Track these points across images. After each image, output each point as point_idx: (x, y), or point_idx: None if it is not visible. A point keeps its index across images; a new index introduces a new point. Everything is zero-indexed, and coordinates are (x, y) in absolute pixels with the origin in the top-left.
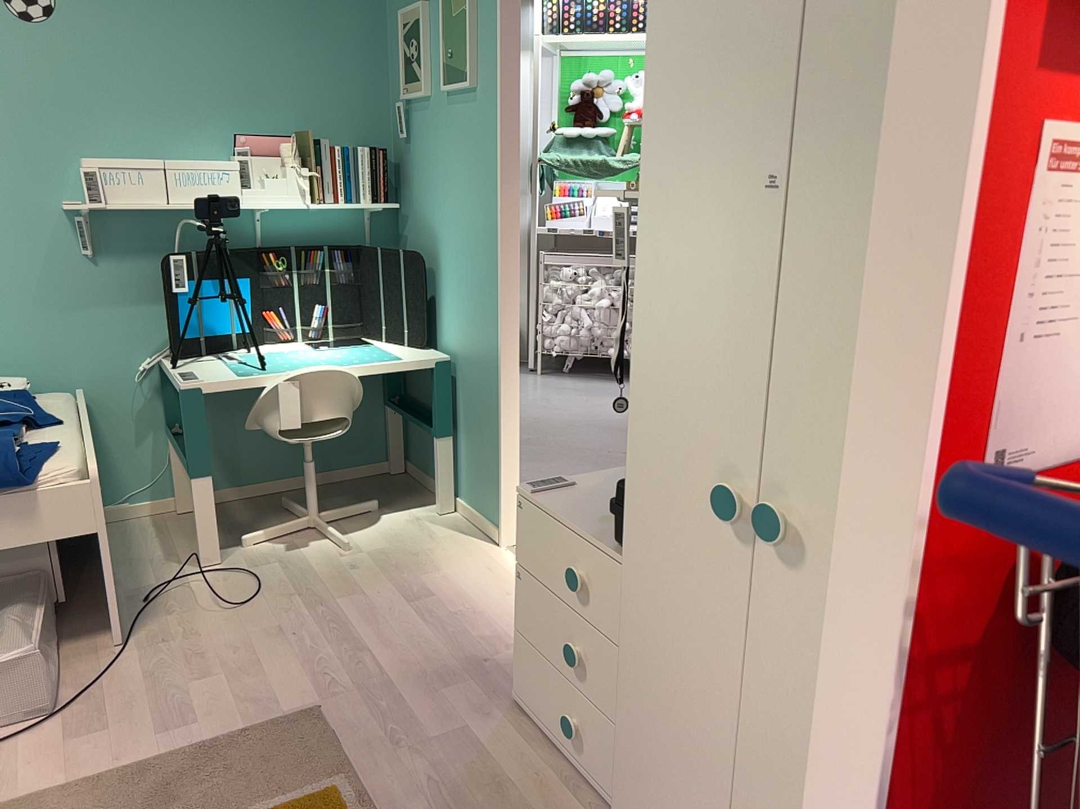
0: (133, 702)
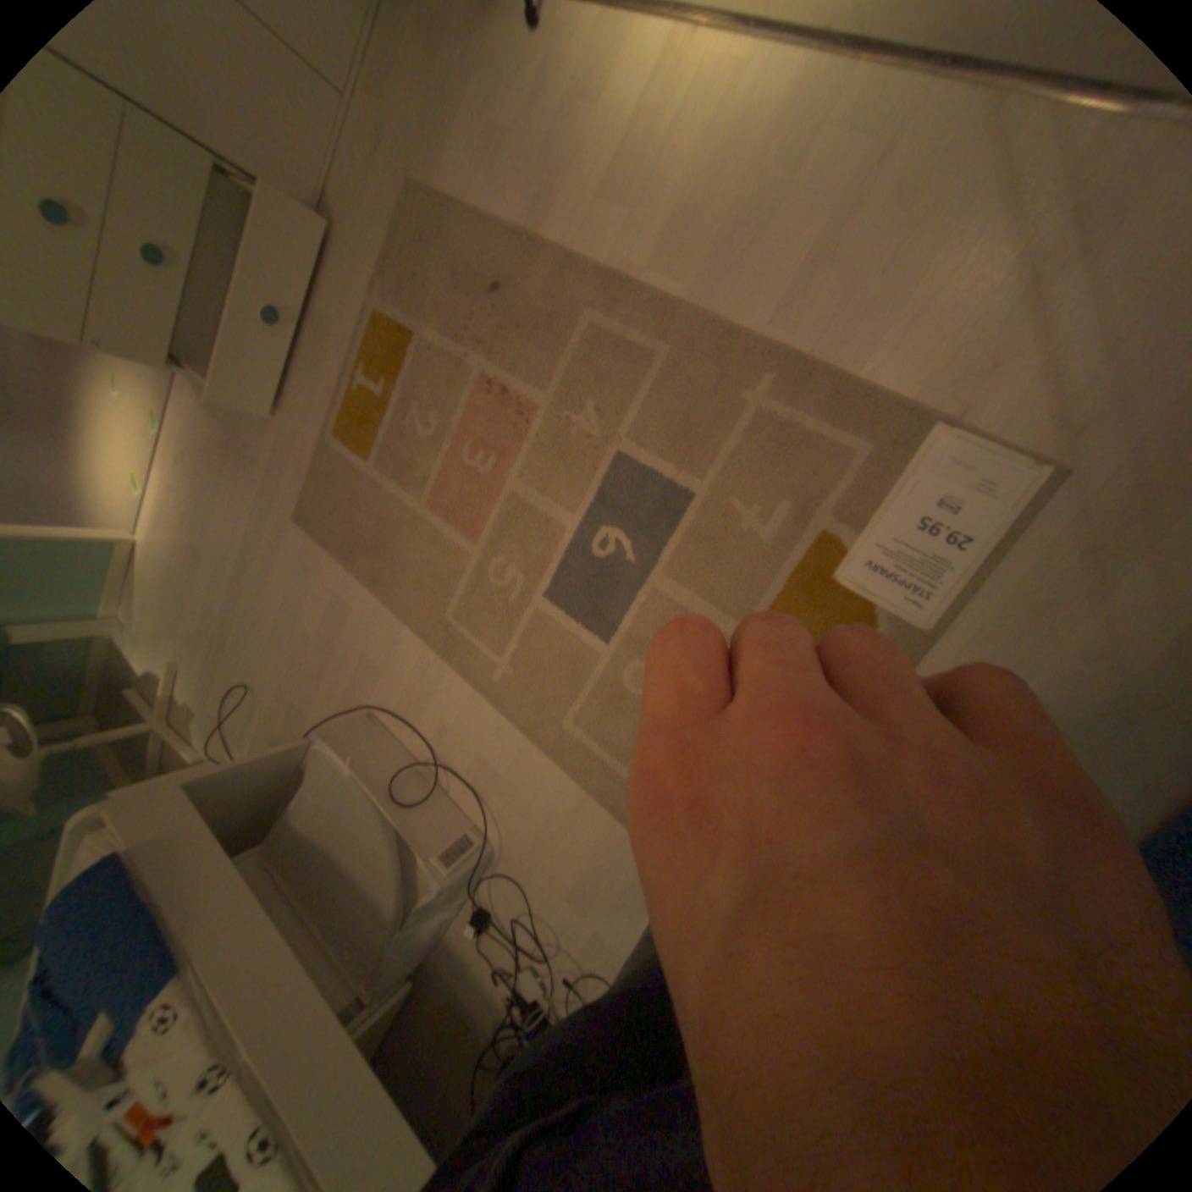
0: (337, 660)
